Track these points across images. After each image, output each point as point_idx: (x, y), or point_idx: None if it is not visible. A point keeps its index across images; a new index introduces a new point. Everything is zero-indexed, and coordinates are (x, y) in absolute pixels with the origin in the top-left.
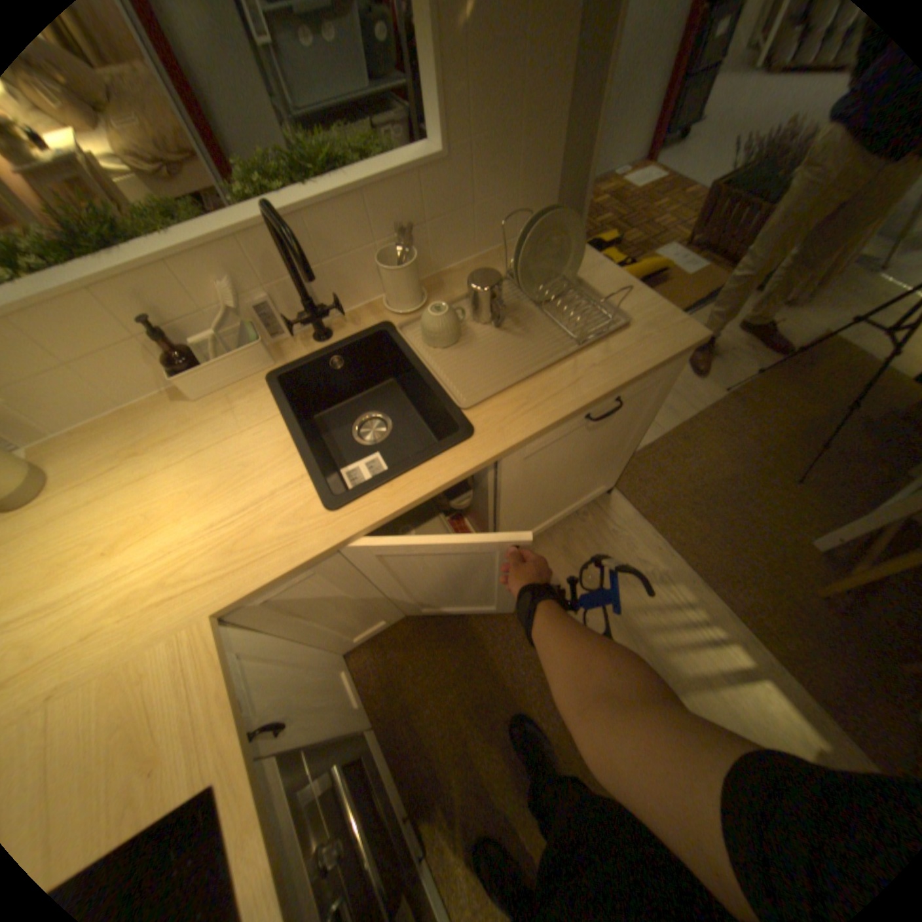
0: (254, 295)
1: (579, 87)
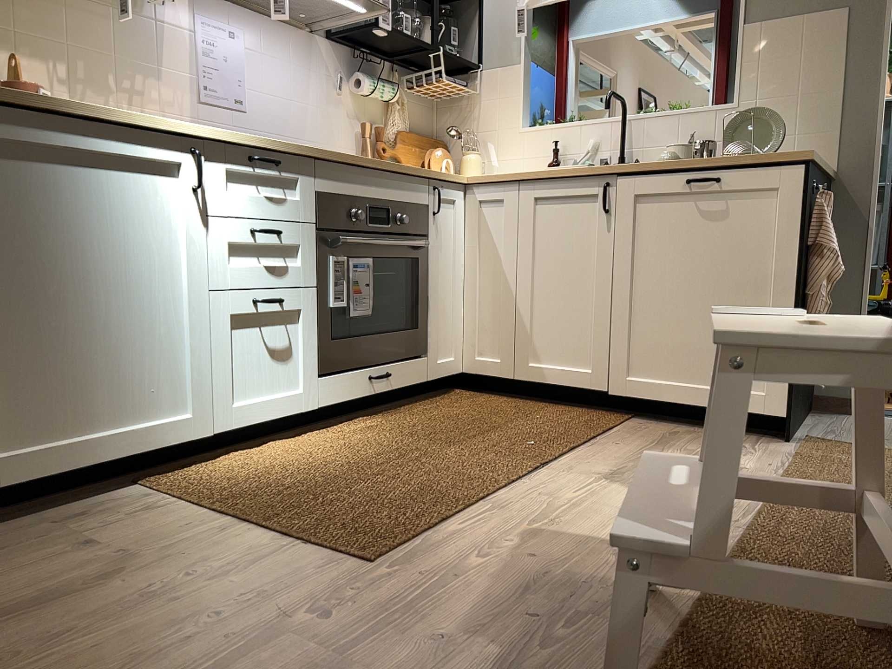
0: (605, 155)
1: (850, 86)
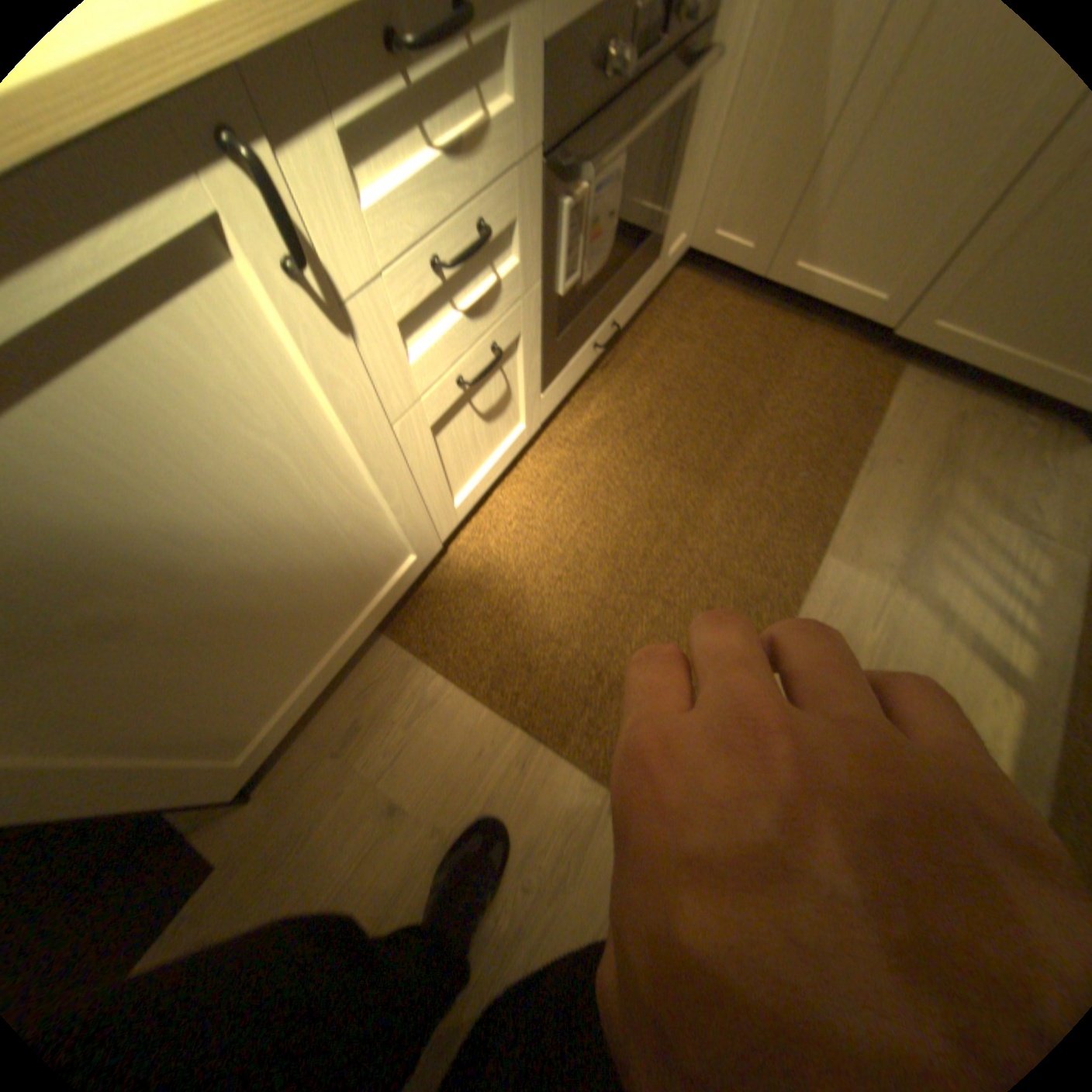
0: None
1: None
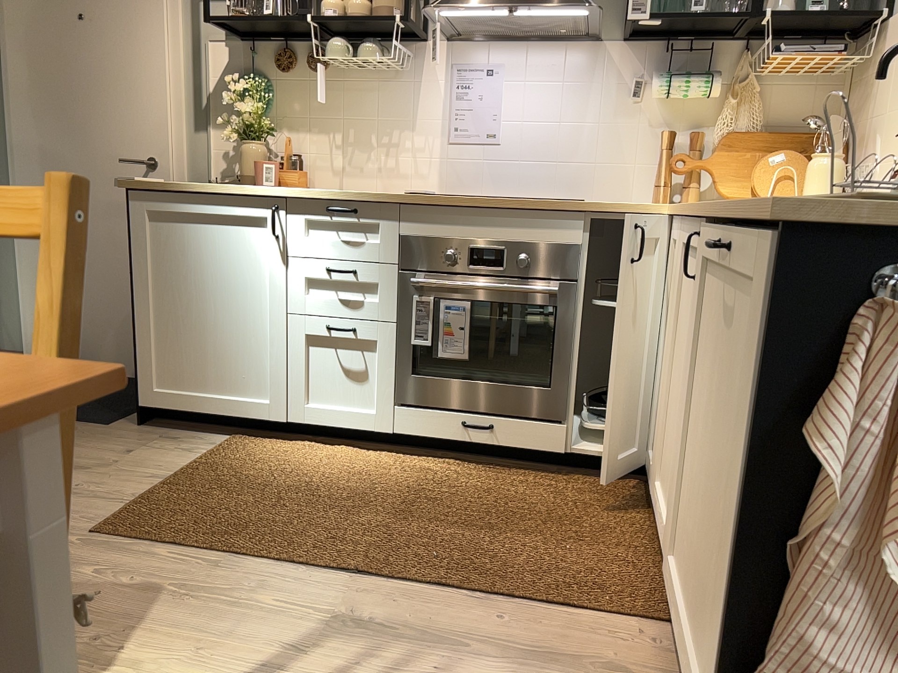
0: None
1: None
